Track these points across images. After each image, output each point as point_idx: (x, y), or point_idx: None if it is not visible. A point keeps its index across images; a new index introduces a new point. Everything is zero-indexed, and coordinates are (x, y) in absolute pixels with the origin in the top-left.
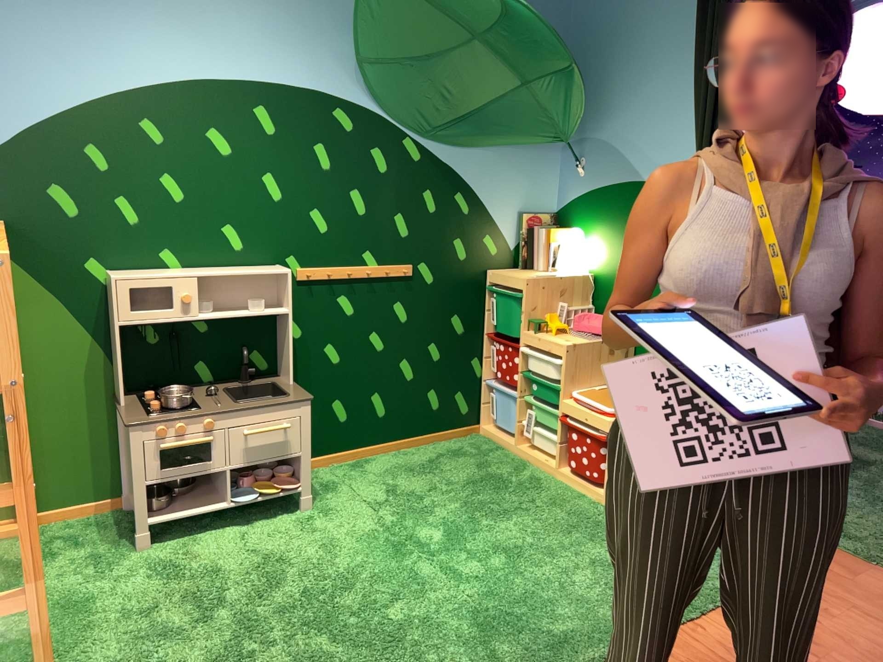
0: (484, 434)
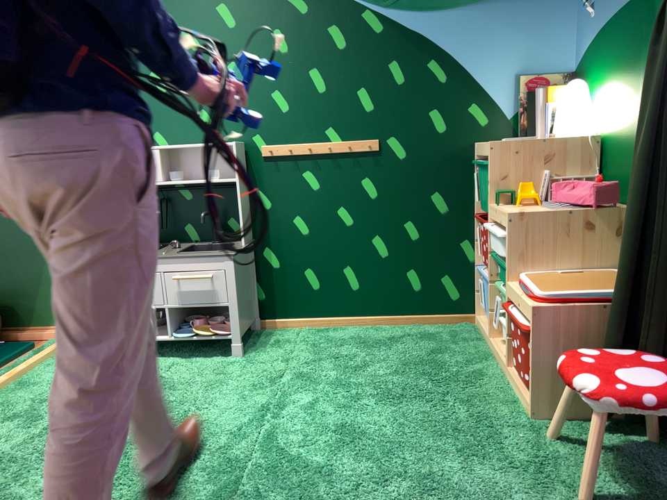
0: (477, 326)
